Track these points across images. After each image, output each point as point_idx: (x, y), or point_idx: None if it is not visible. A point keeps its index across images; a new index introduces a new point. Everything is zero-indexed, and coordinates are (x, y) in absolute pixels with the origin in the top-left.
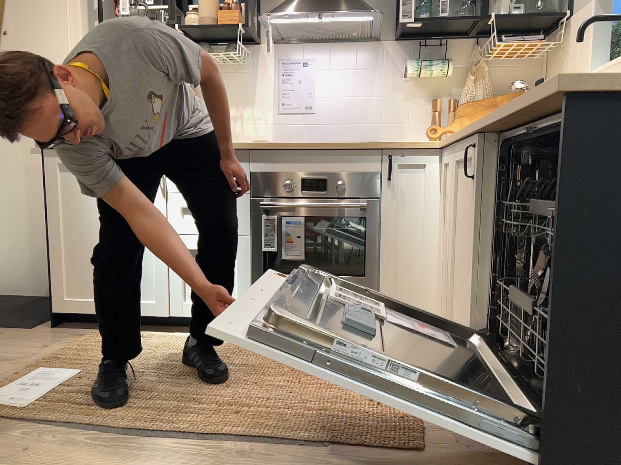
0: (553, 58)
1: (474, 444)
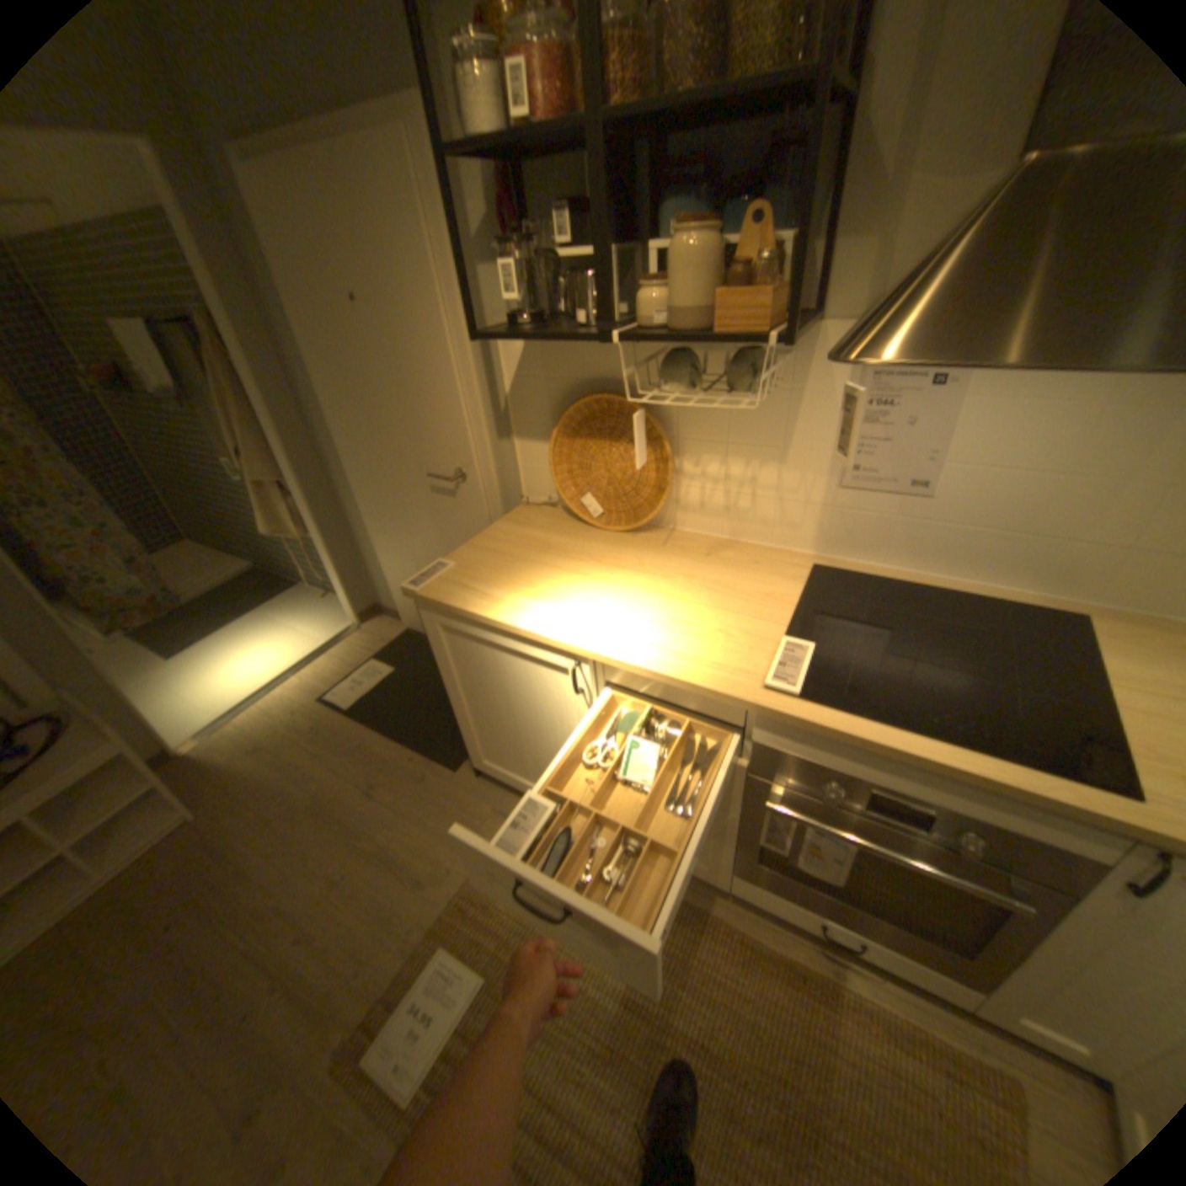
0: None
1: None
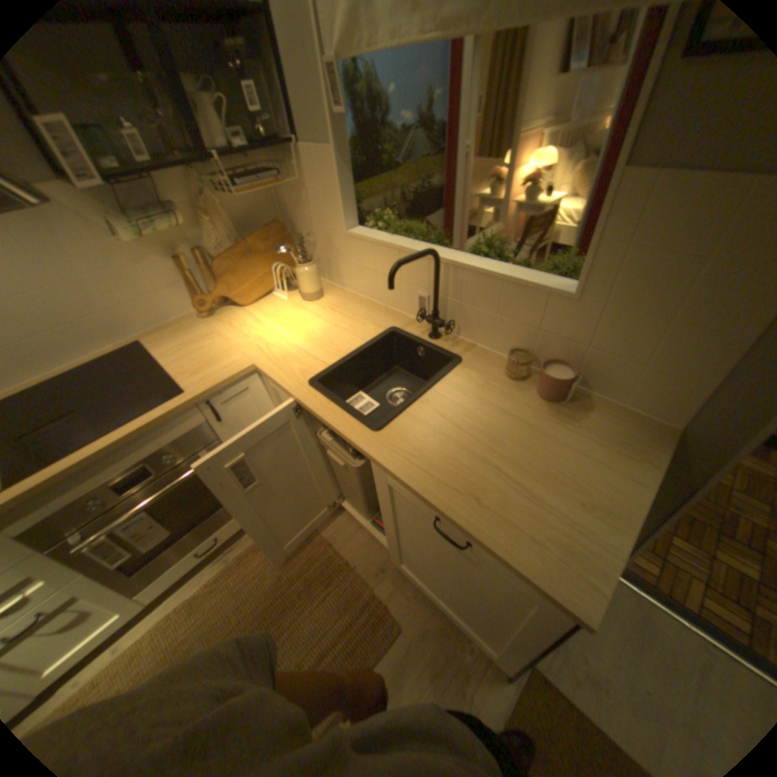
0: (284, 179)
1: (407, 591)
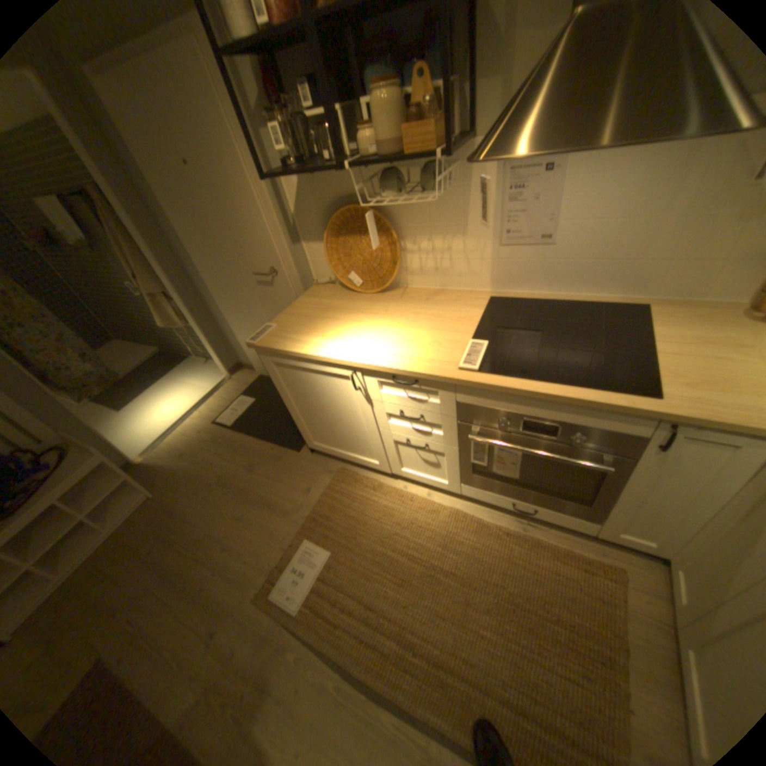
0: None
1: None
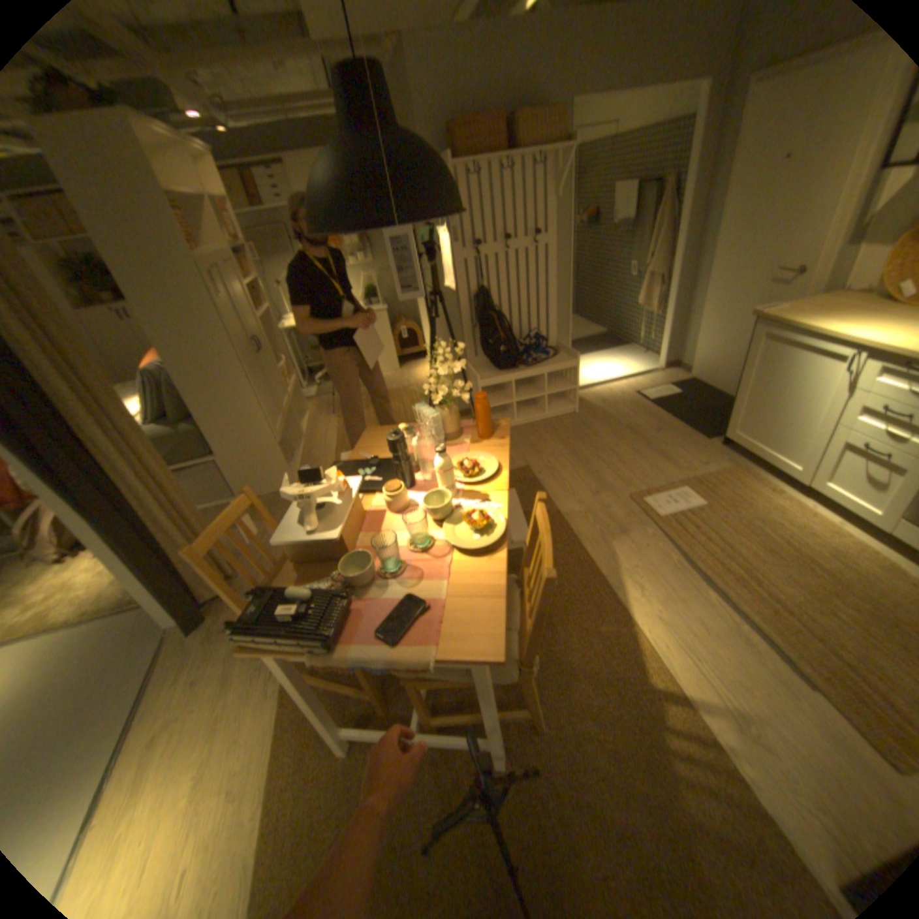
0: None
1: None
